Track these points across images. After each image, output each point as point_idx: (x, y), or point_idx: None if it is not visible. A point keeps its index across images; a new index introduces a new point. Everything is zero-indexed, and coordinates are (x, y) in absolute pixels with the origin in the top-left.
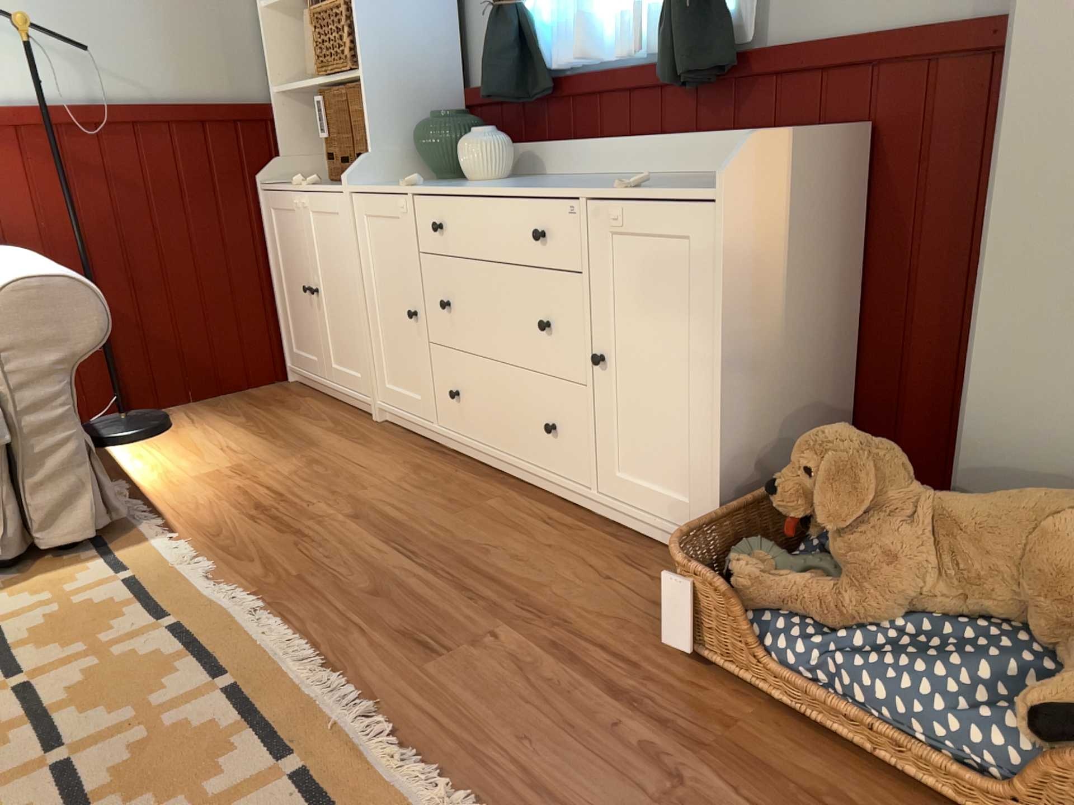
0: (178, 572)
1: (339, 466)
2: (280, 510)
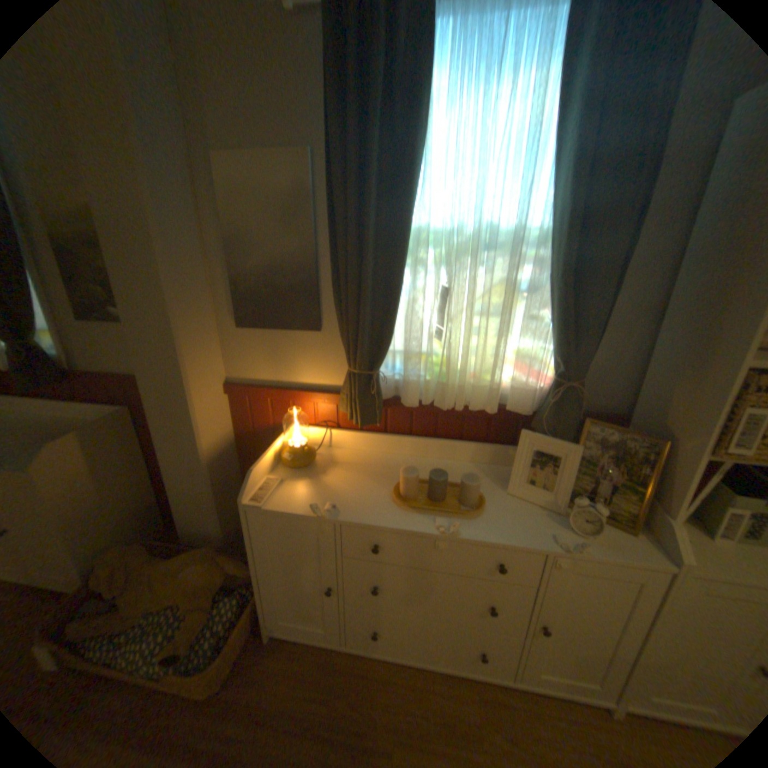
0: None
1: None
2: None
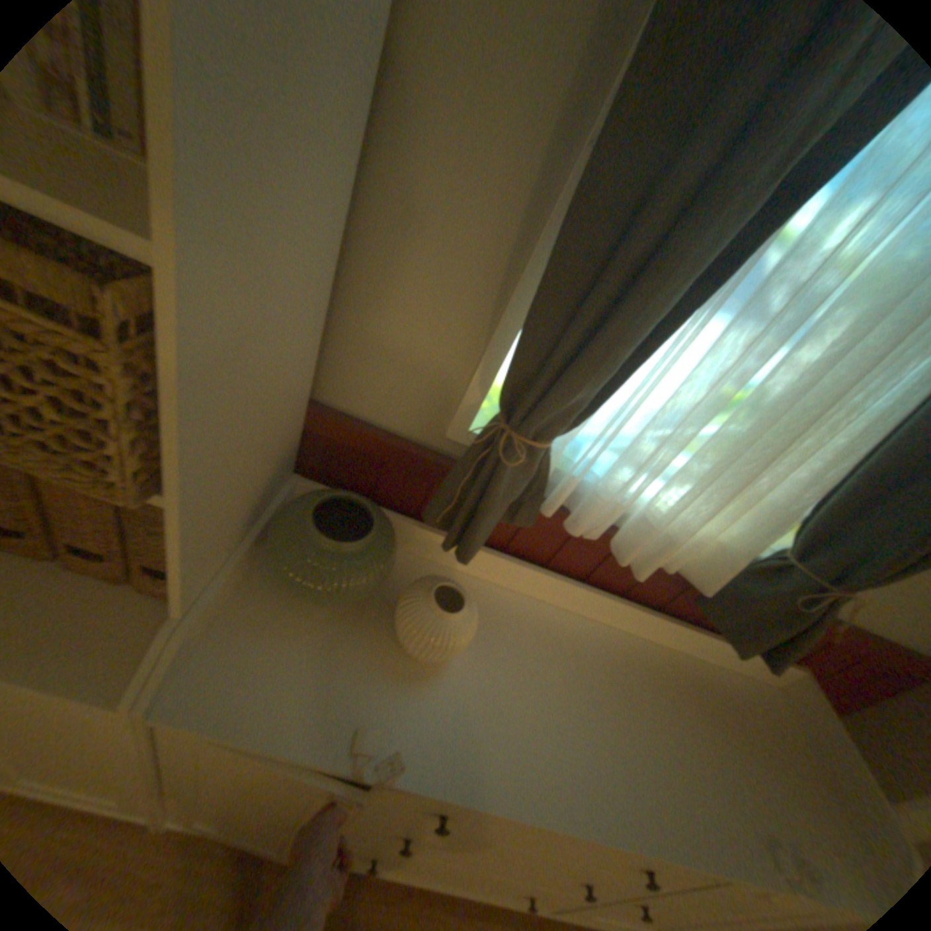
0: None
1: None
2: None
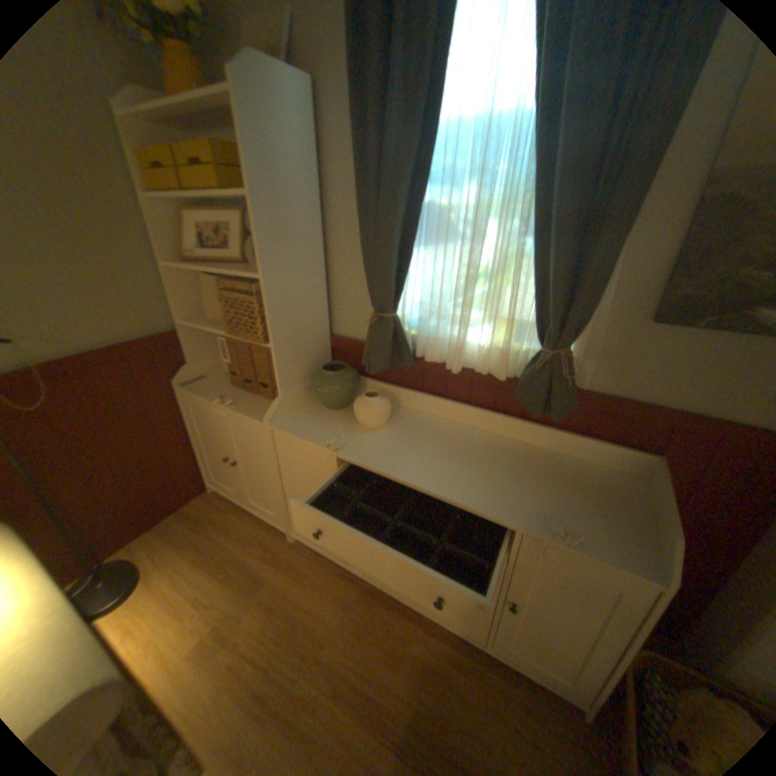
0: None
1: (290, 614)
2: (274, 699)
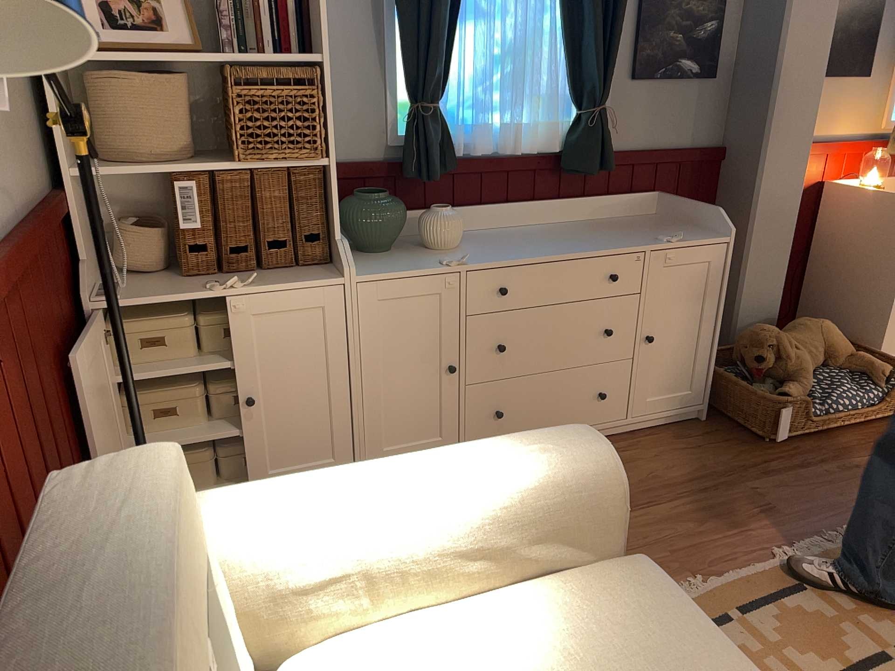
0: None
1: None
2: None
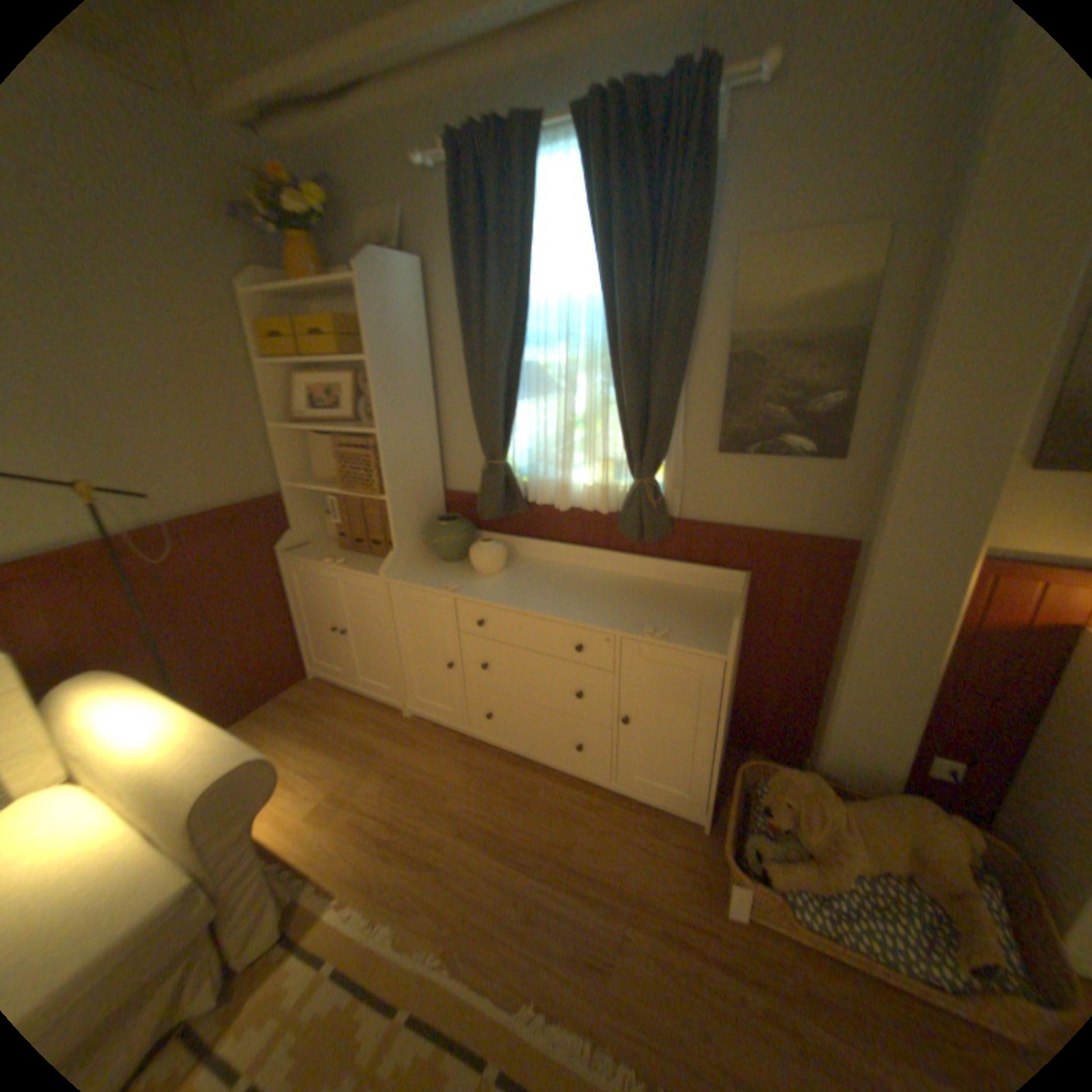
0: (369, 951)
1: (410, 777)
2: (398, 843)
